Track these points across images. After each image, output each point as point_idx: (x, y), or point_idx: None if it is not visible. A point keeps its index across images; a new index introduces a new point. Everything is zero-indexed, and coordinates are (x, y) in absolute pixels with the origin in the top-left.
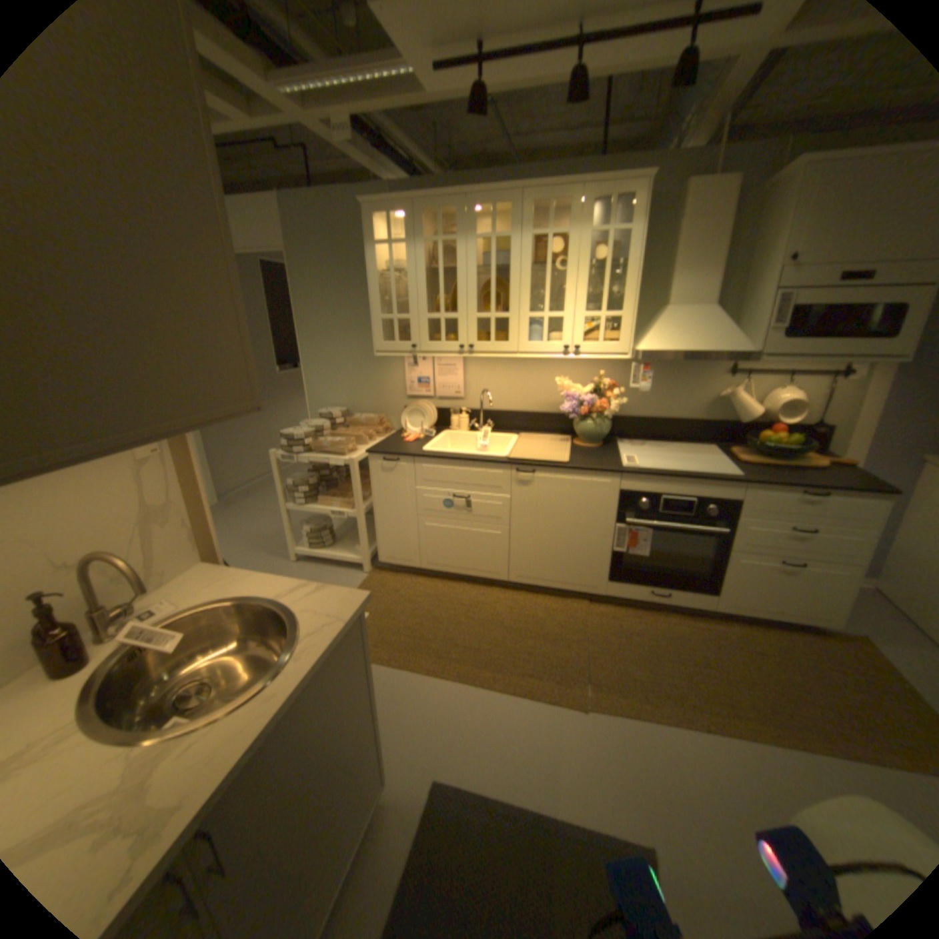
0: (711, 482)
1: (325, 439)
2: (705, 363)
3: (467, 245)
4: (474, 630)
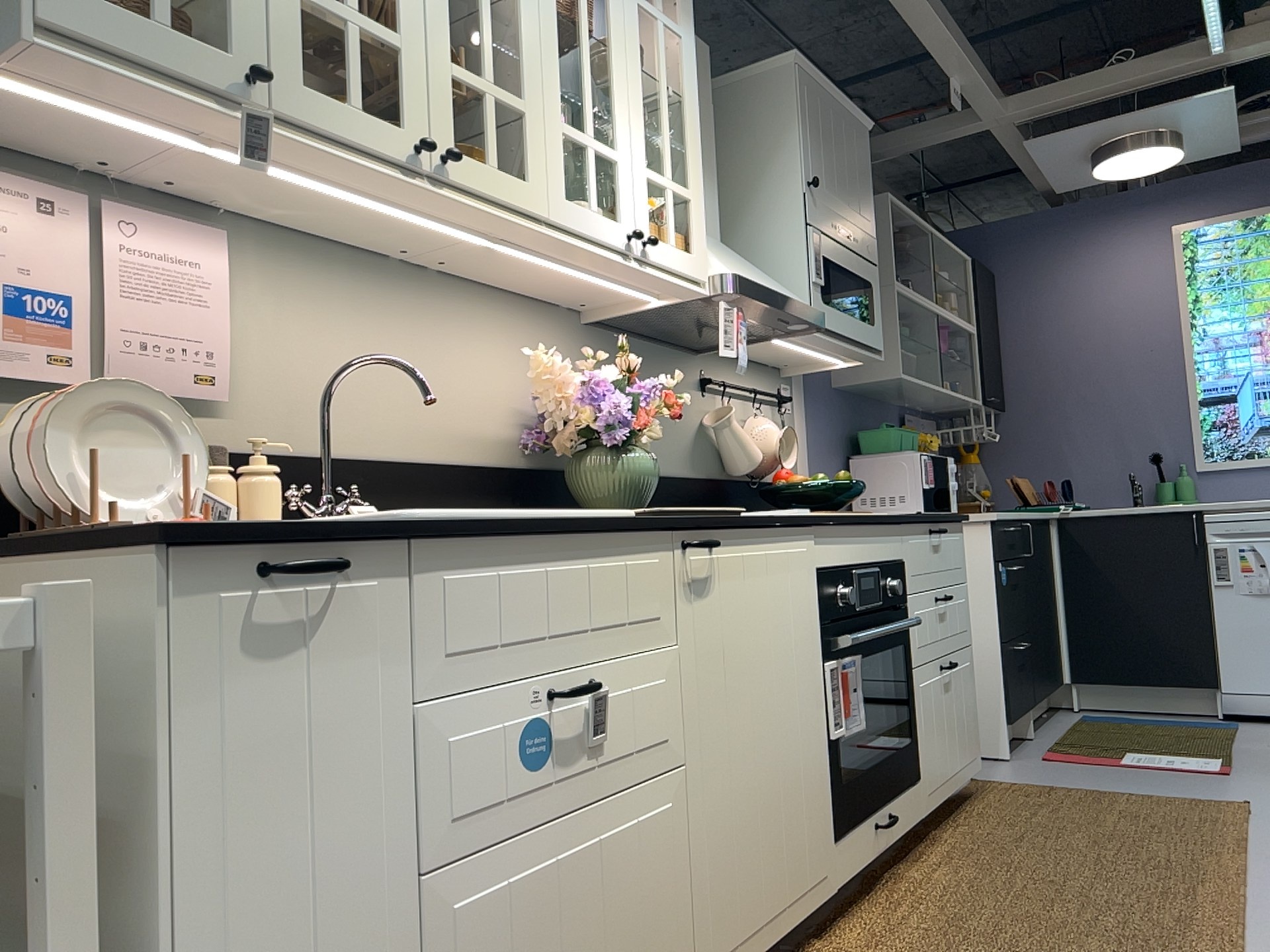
0: (886, 522)
1: None
2: (677, 362)
3: None
4: None
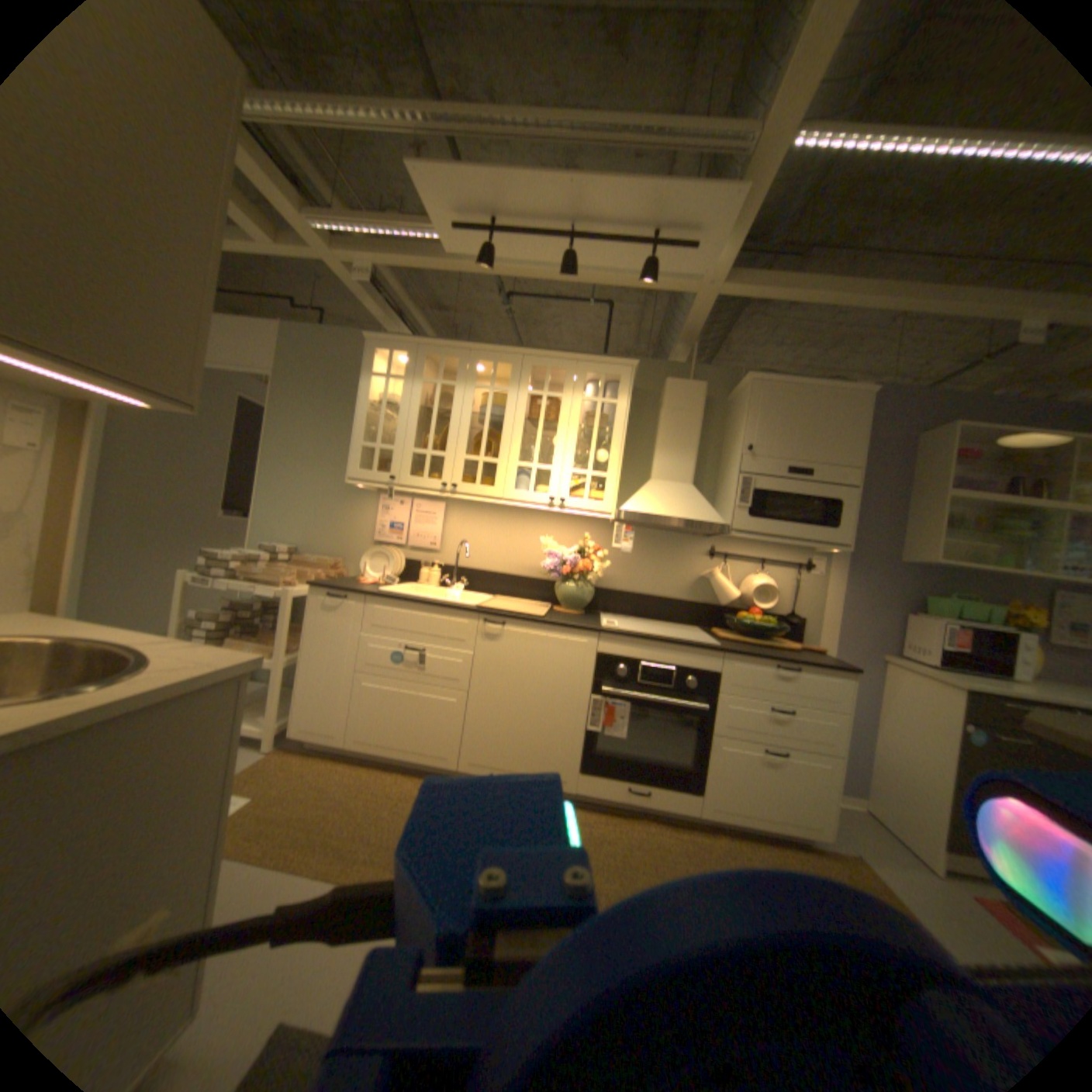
0: (687, 646)
1: (257, 568)
2: (684, 542)
3: (465, 396)
4: (395, 825)
